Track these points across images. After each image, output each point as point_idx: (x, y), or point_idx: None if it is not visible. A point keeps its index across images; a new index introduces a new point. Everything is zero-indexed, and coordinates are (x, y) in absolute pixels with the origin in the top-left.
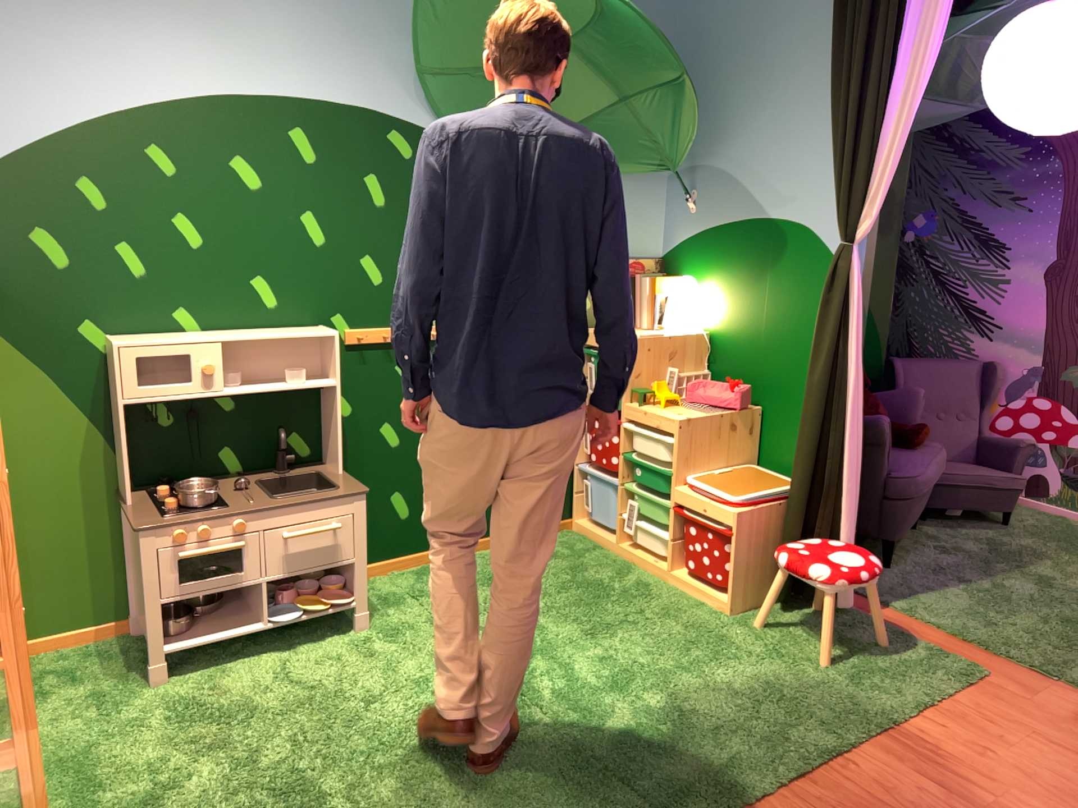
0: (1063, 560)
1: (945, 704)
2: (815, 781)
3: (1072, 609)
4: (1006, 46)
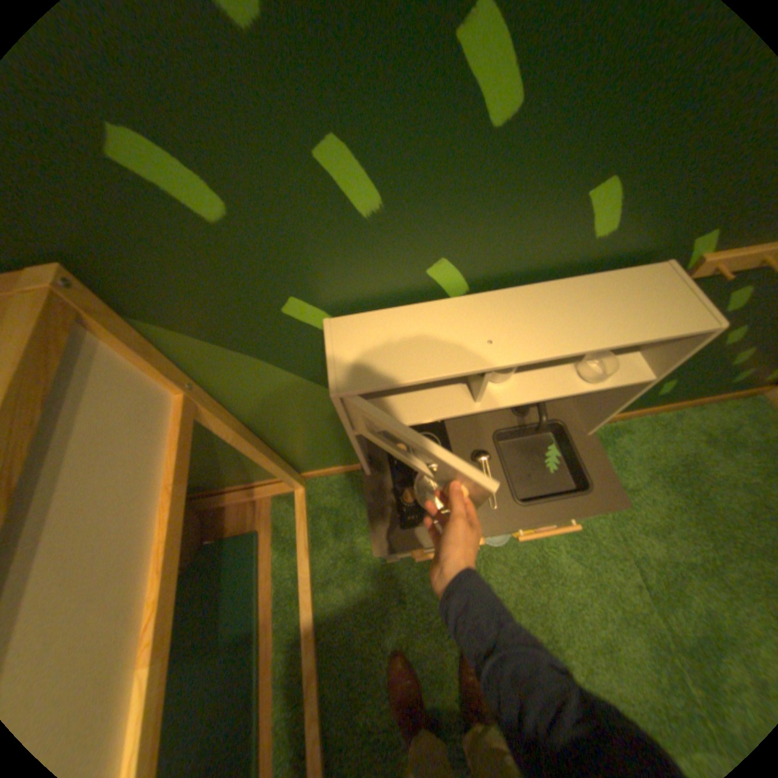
0: None
1: None
2: None
3: None
4: None
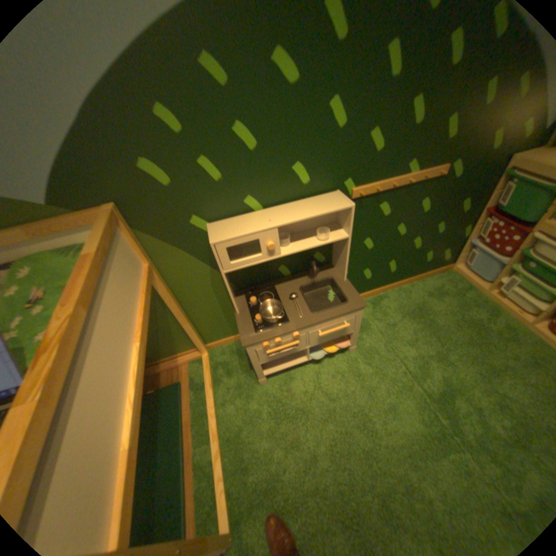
0: None
1: None
2: None
3: None
4: None
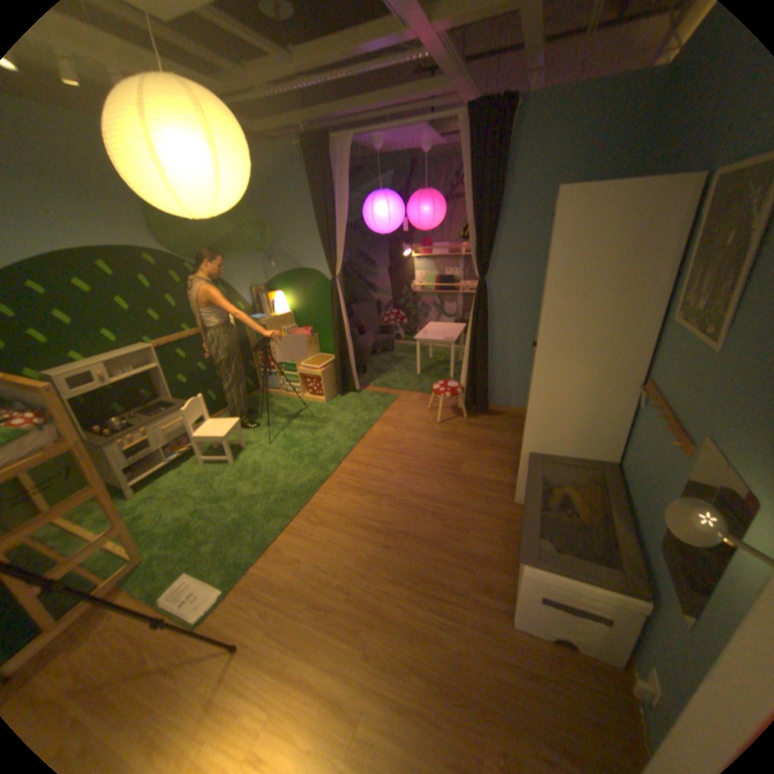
0: (409, 358)
1: (389, 408)
2: (365, 439)
3: (413, 372)
4: (365, 208)
